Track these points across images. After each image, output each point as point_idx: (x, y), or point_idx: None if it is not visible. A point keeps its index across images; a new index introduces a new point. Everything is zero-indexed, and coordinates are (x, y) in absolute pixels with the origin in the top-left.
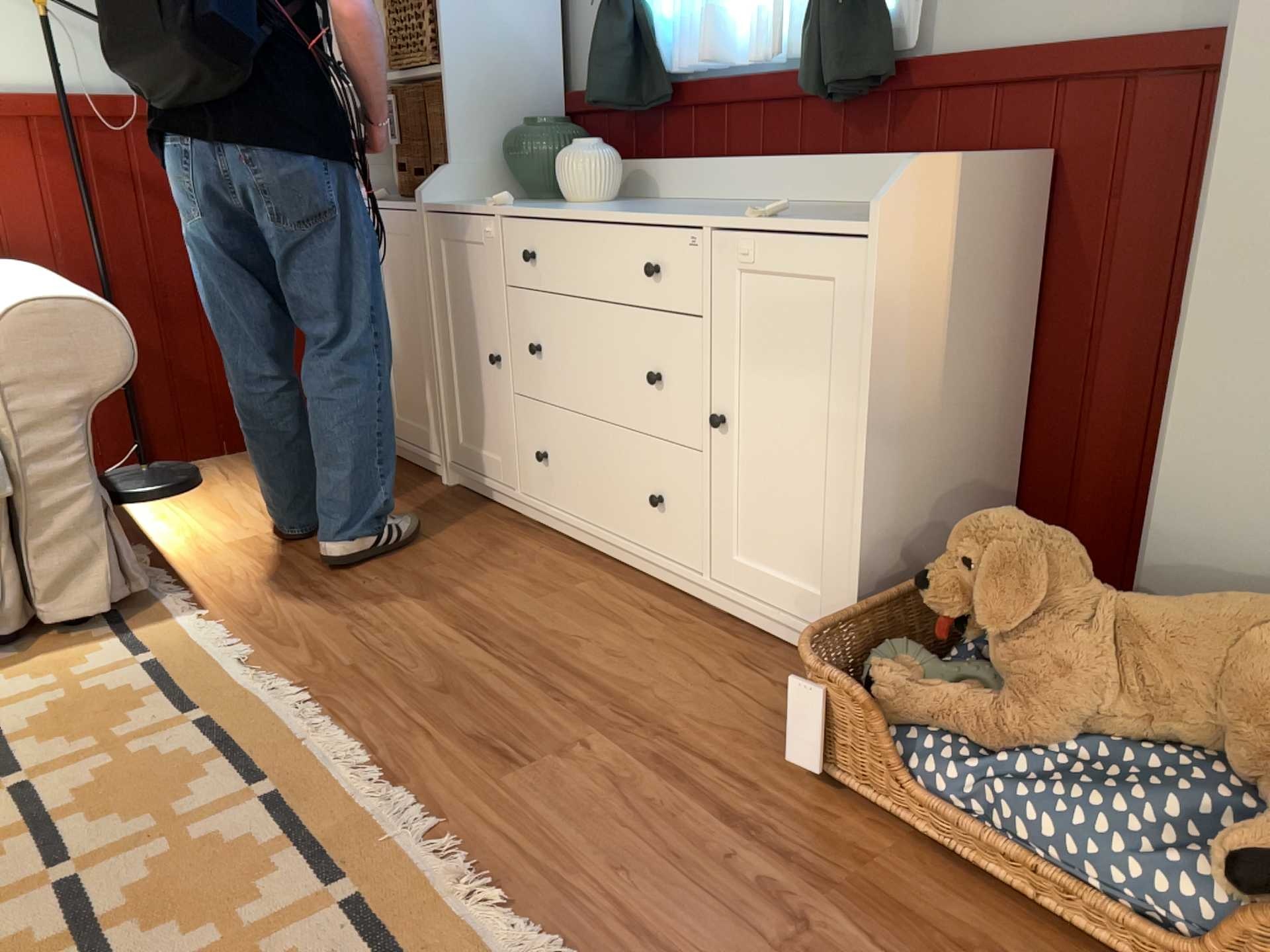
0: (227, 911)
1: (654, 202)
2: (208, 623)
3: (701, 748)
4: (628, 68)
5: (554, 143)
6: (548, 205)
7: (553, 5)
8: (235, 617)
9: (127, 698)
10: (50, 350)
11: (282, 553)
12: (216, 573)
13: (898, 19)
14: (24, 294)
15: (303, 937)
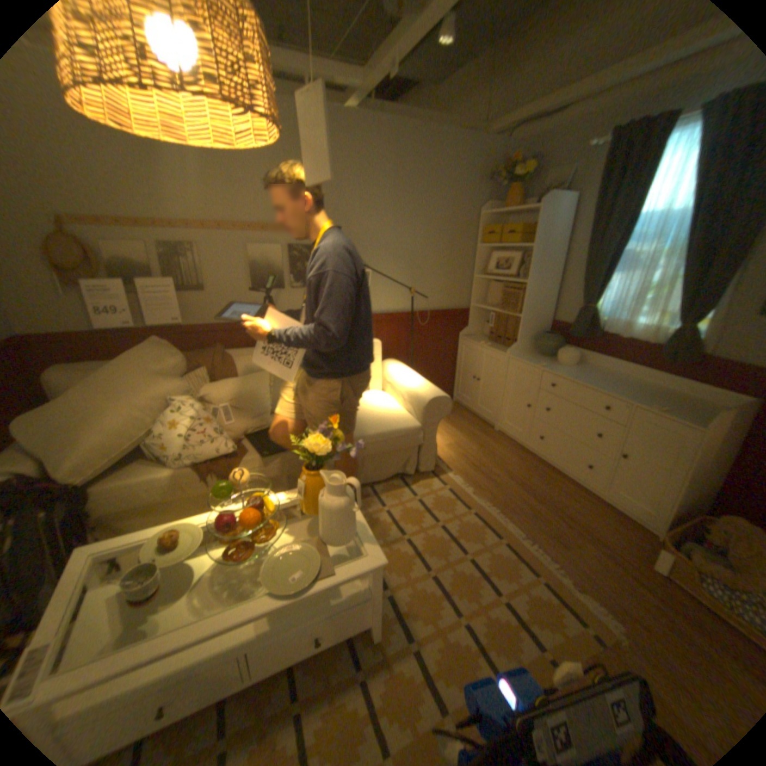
0: (516, 579)
1: (589, 367)
2: (456, 477)
3: (621, 556)
4: (589, 327)
5: (556, 343)
6: (554, 364)
7: (556, 294)
8: (462, 476)
9: (452, 502)
10: (436, 408)
11: (462, 452)
12: (447, 456)
13: (705, 341)
14: (427, 391)
15: (539, 592)
